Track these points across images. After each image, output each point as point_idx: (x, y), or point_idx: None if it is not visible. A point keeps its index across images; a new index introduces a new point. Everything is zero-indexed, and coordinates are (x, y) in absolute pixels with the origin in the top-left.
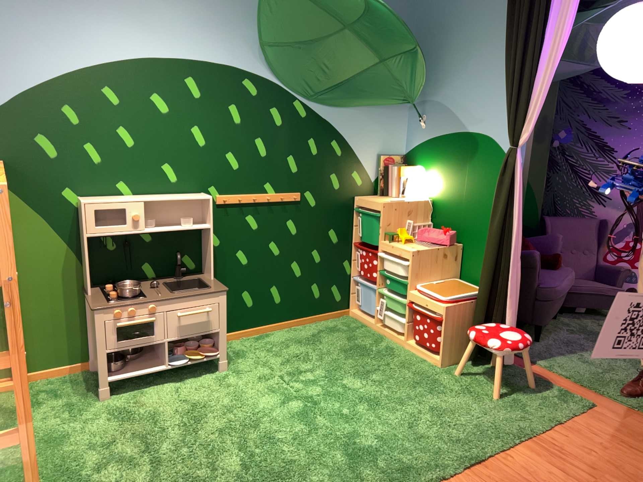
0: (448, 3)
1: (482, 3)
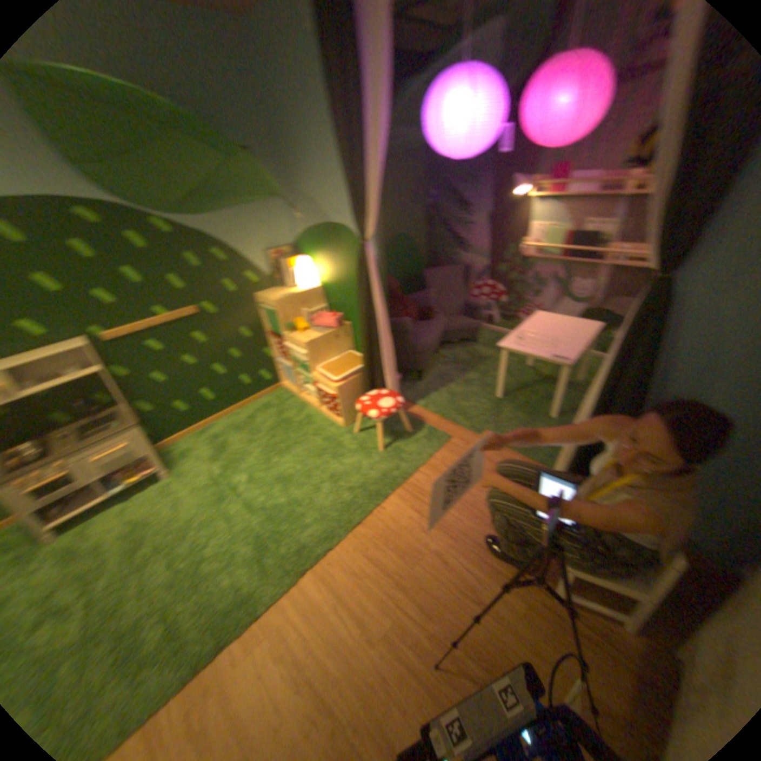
0: (282, 69)
1: (311, 68)
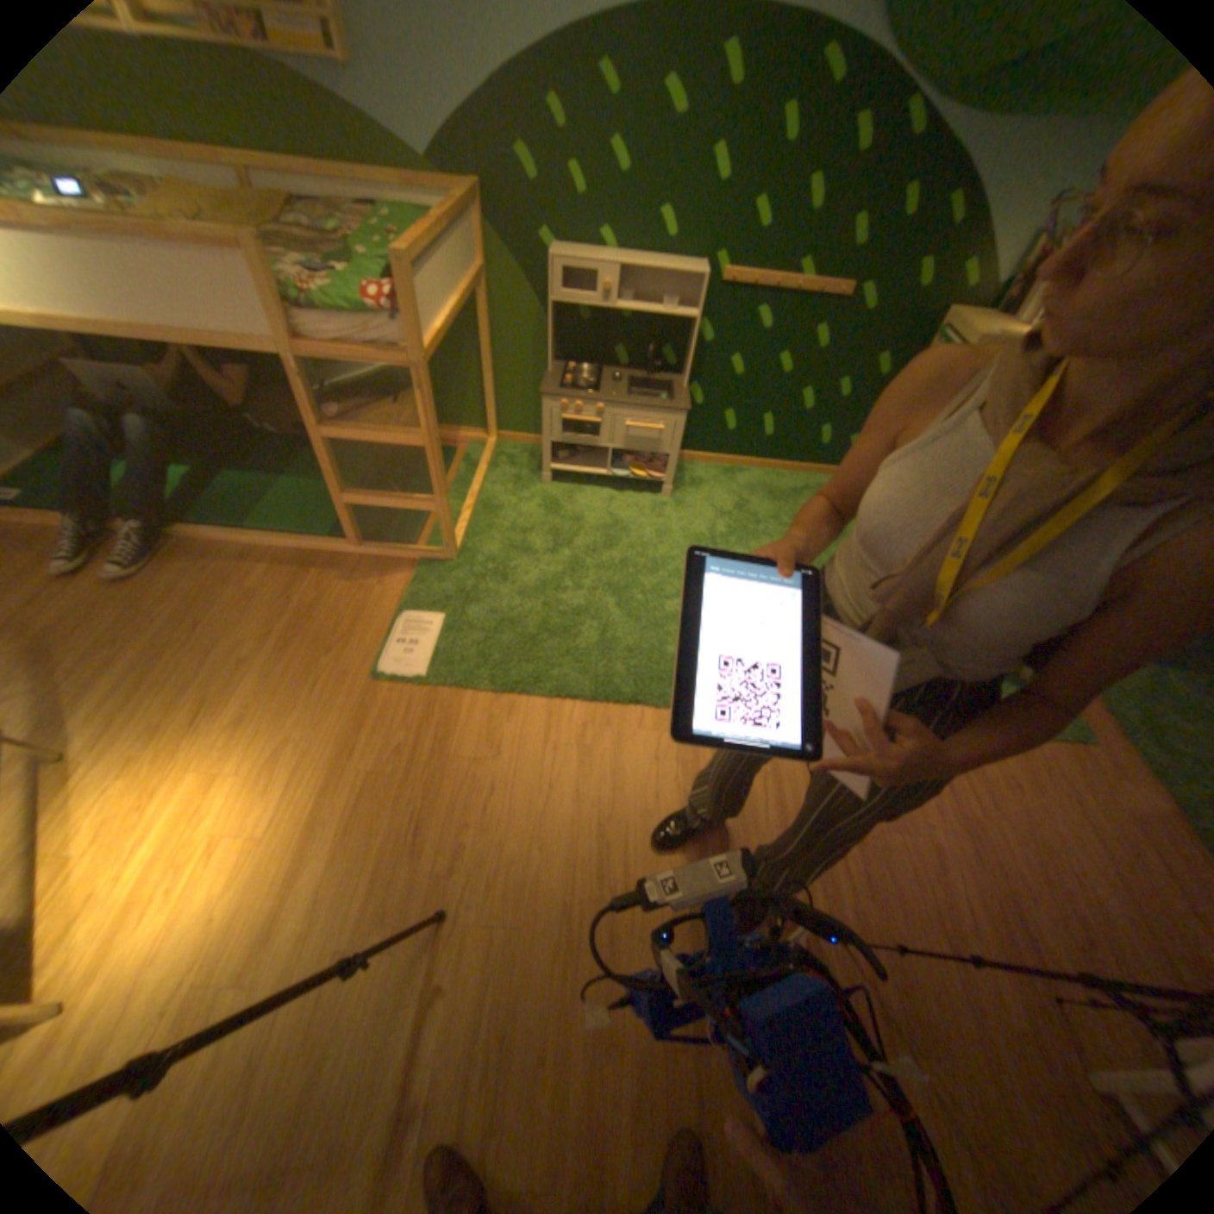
0: None
1: None
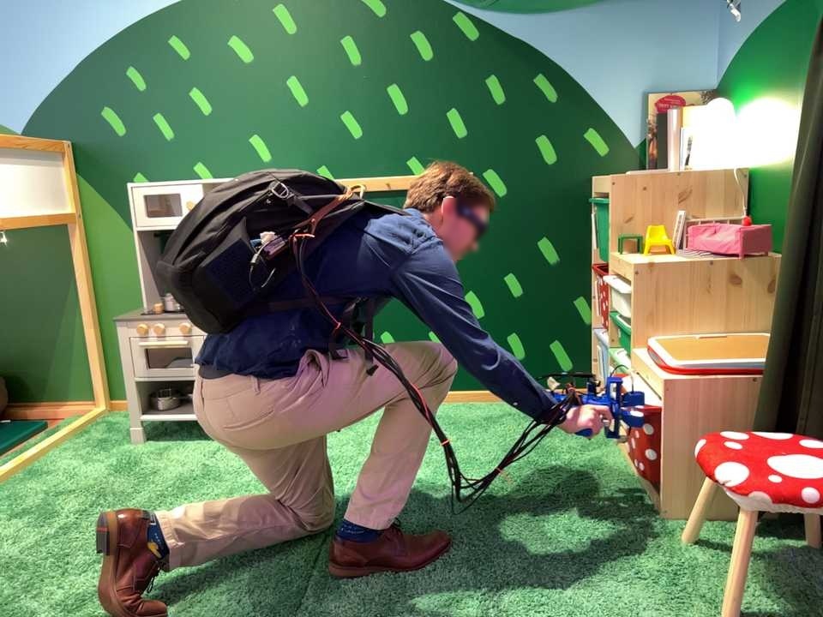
0: None
1: None
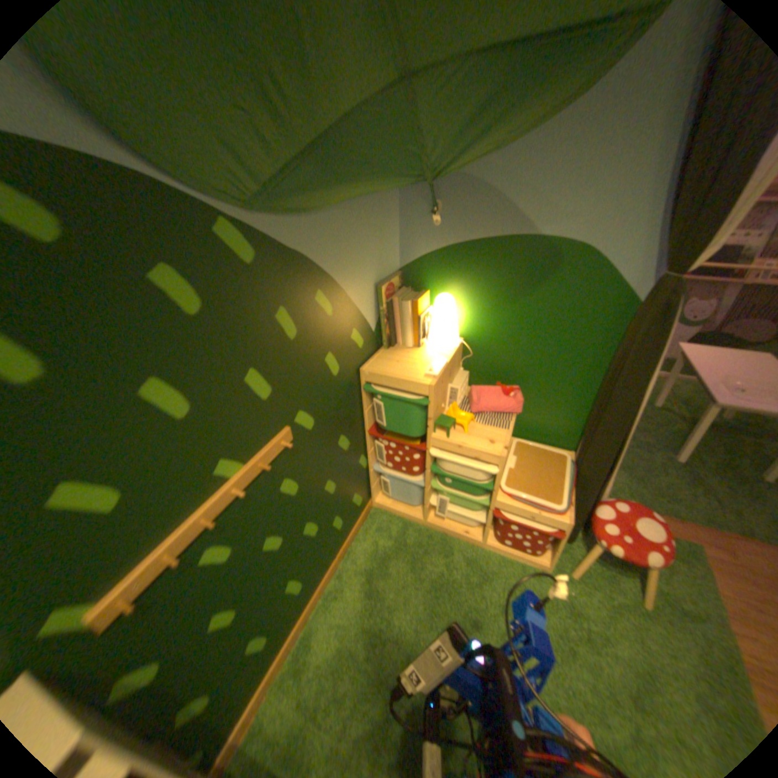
0: None
1: None
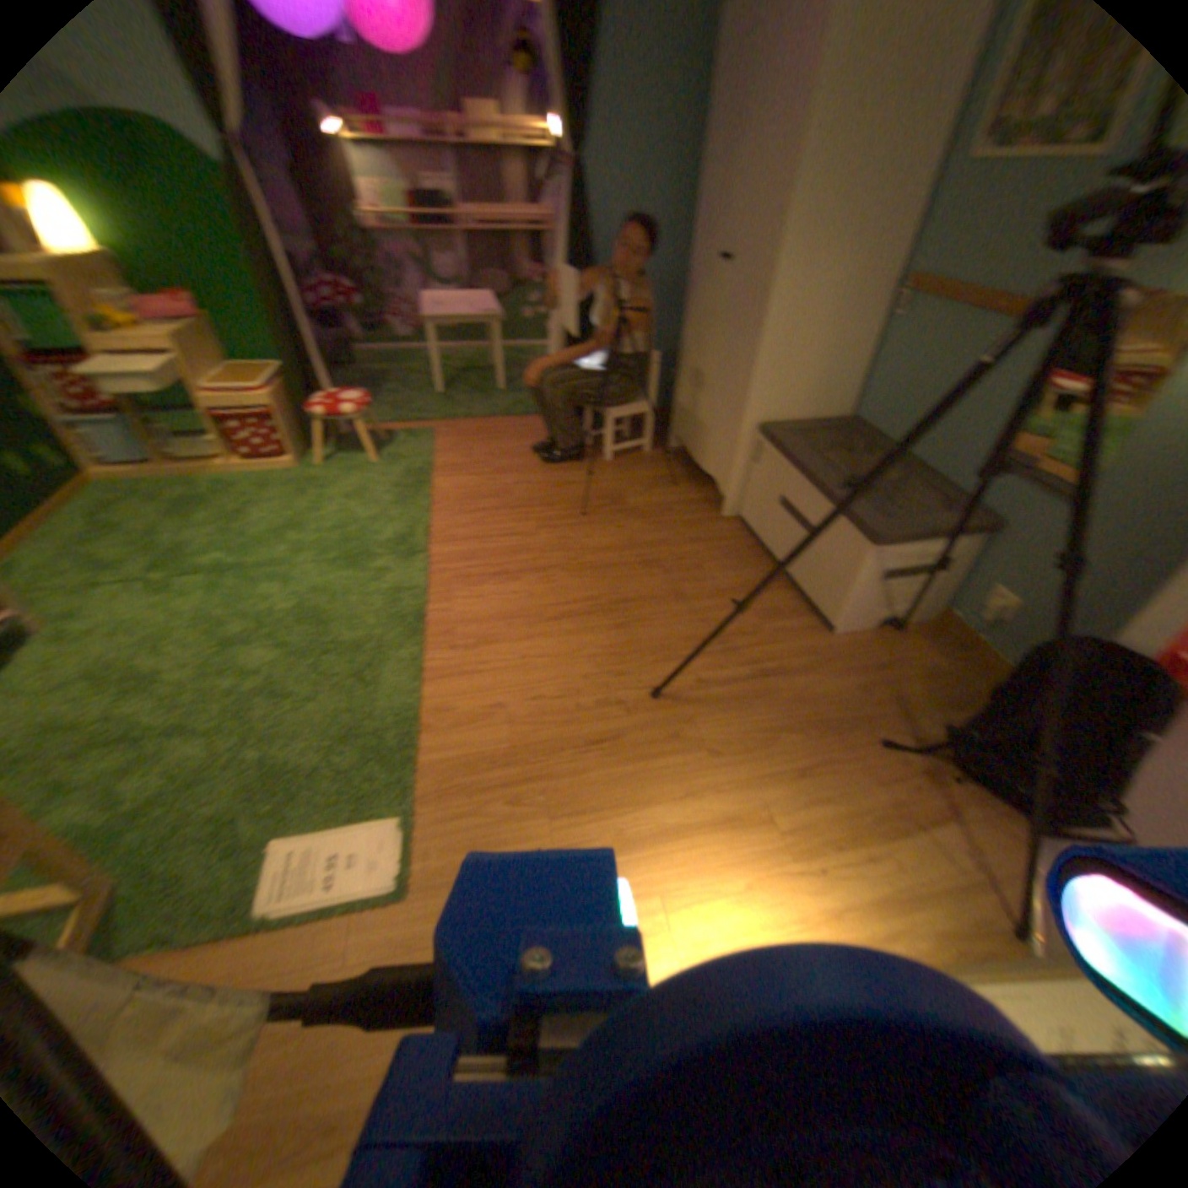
0: None
1: None
